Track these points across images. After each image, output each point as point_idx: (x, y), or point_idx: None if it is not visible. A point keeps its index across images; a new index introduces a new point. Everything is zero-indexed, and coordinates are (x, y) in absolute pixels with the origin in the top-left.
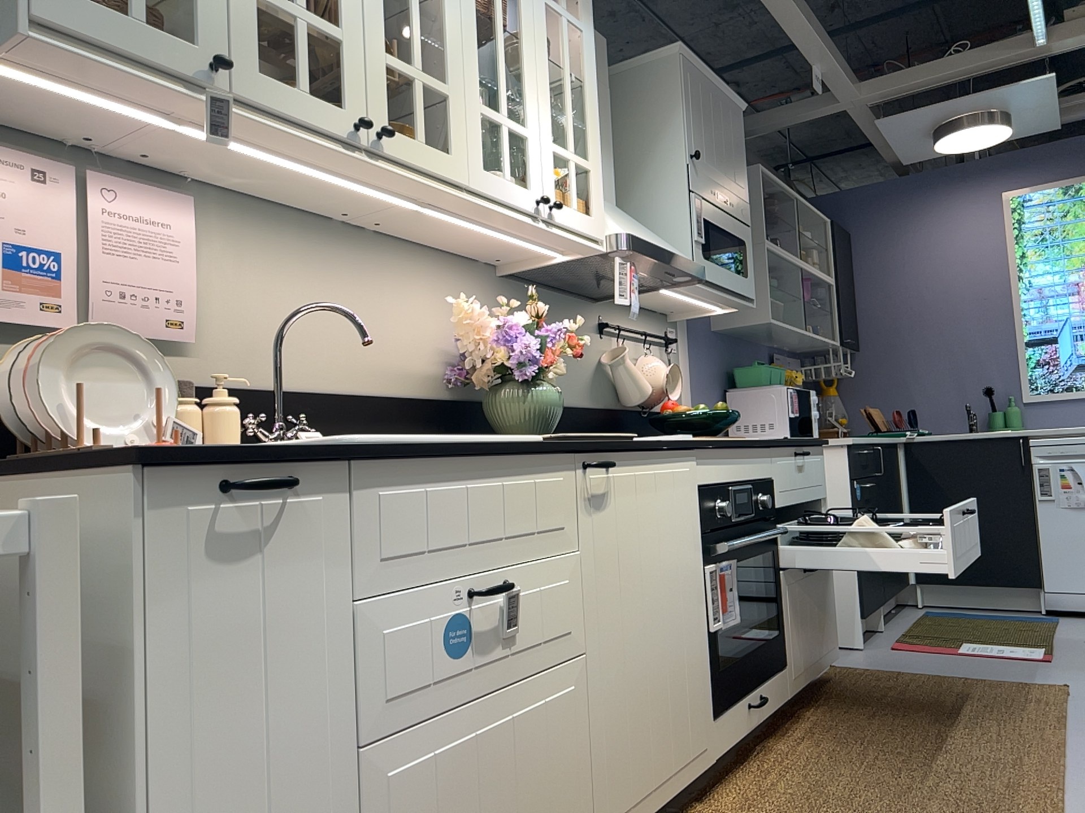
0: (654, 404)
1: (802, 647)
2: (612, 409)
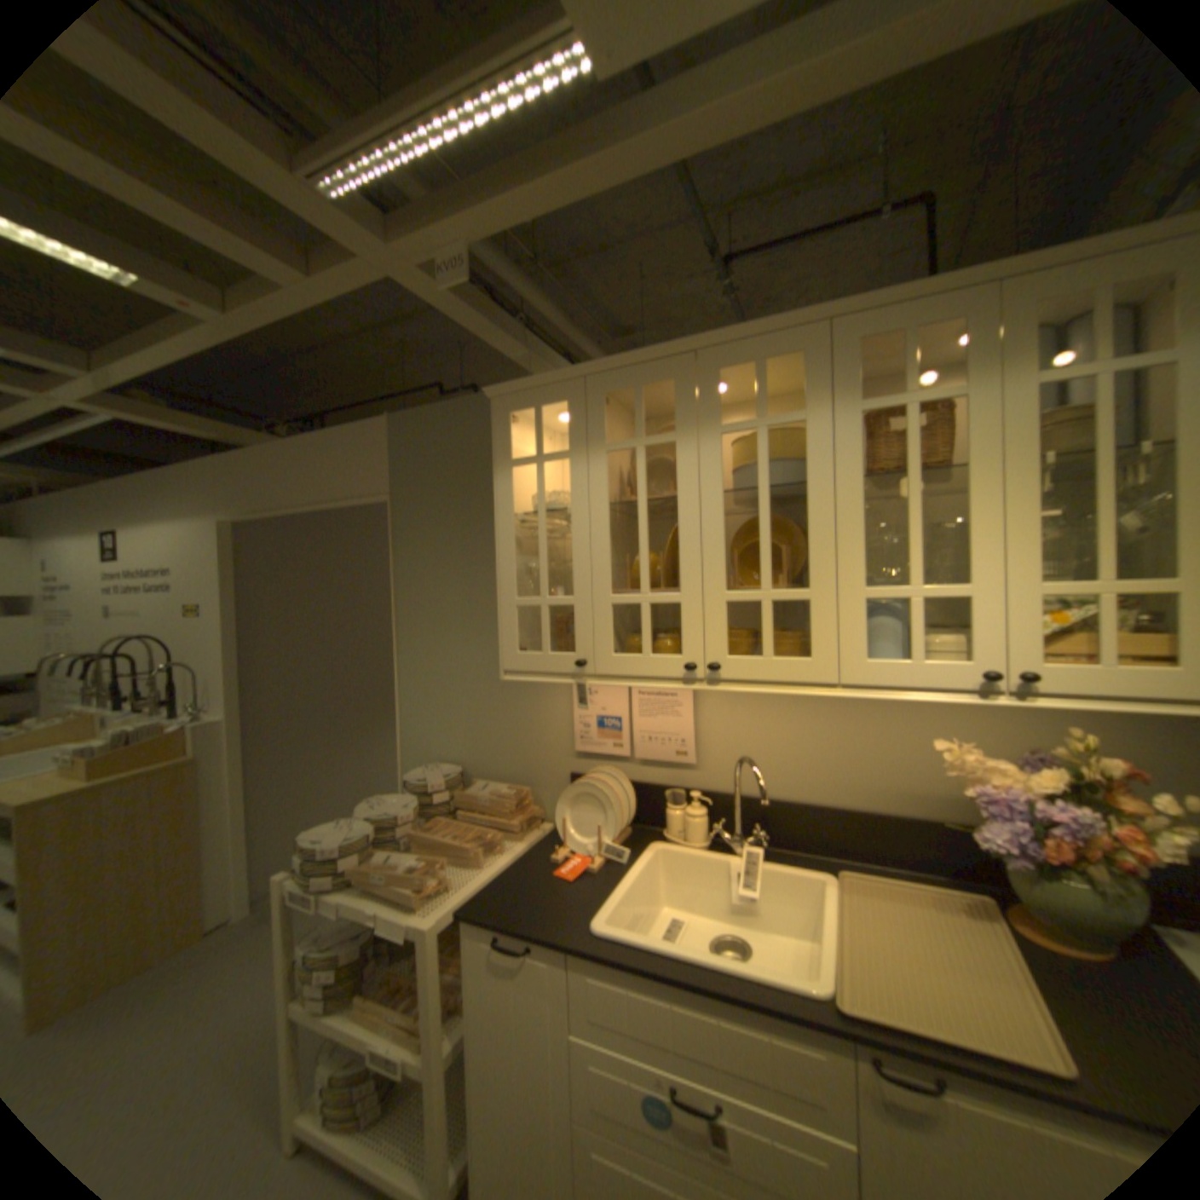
0: None
1: None
2: None
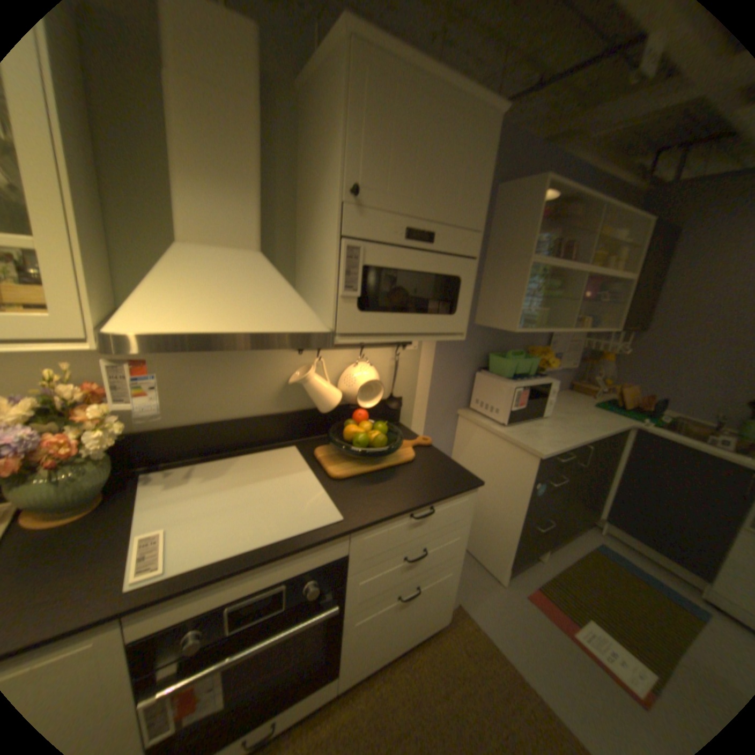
0: (356, 403)
1: (372, 653)
2: (302, 410)
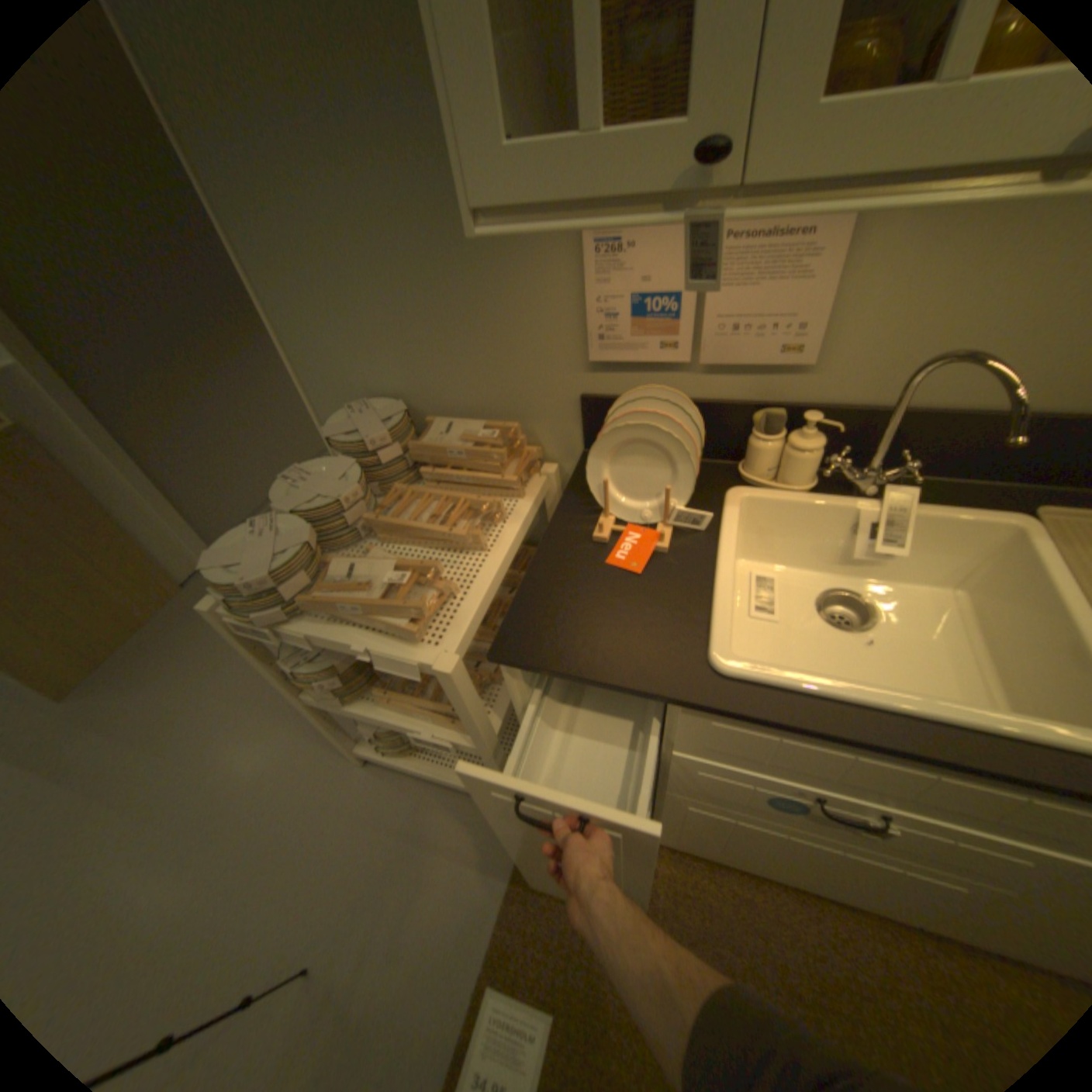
0: None
1: None
2: None
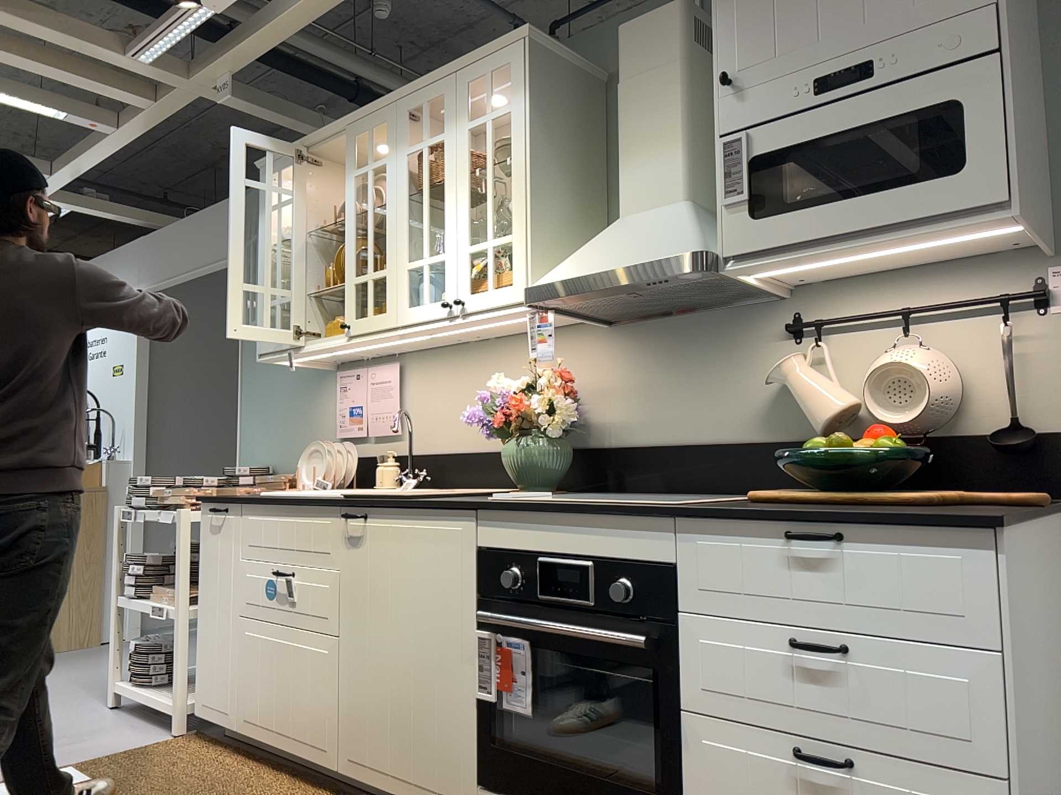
0: (896, 427)
1: None
2: (804, 441)
